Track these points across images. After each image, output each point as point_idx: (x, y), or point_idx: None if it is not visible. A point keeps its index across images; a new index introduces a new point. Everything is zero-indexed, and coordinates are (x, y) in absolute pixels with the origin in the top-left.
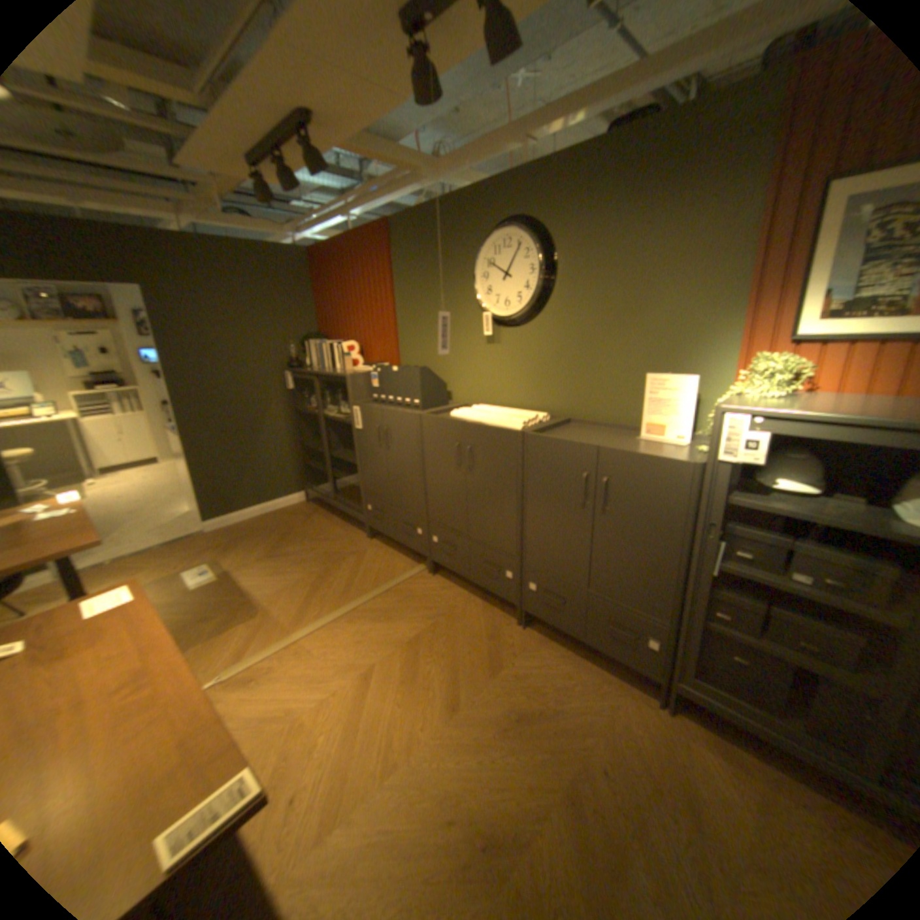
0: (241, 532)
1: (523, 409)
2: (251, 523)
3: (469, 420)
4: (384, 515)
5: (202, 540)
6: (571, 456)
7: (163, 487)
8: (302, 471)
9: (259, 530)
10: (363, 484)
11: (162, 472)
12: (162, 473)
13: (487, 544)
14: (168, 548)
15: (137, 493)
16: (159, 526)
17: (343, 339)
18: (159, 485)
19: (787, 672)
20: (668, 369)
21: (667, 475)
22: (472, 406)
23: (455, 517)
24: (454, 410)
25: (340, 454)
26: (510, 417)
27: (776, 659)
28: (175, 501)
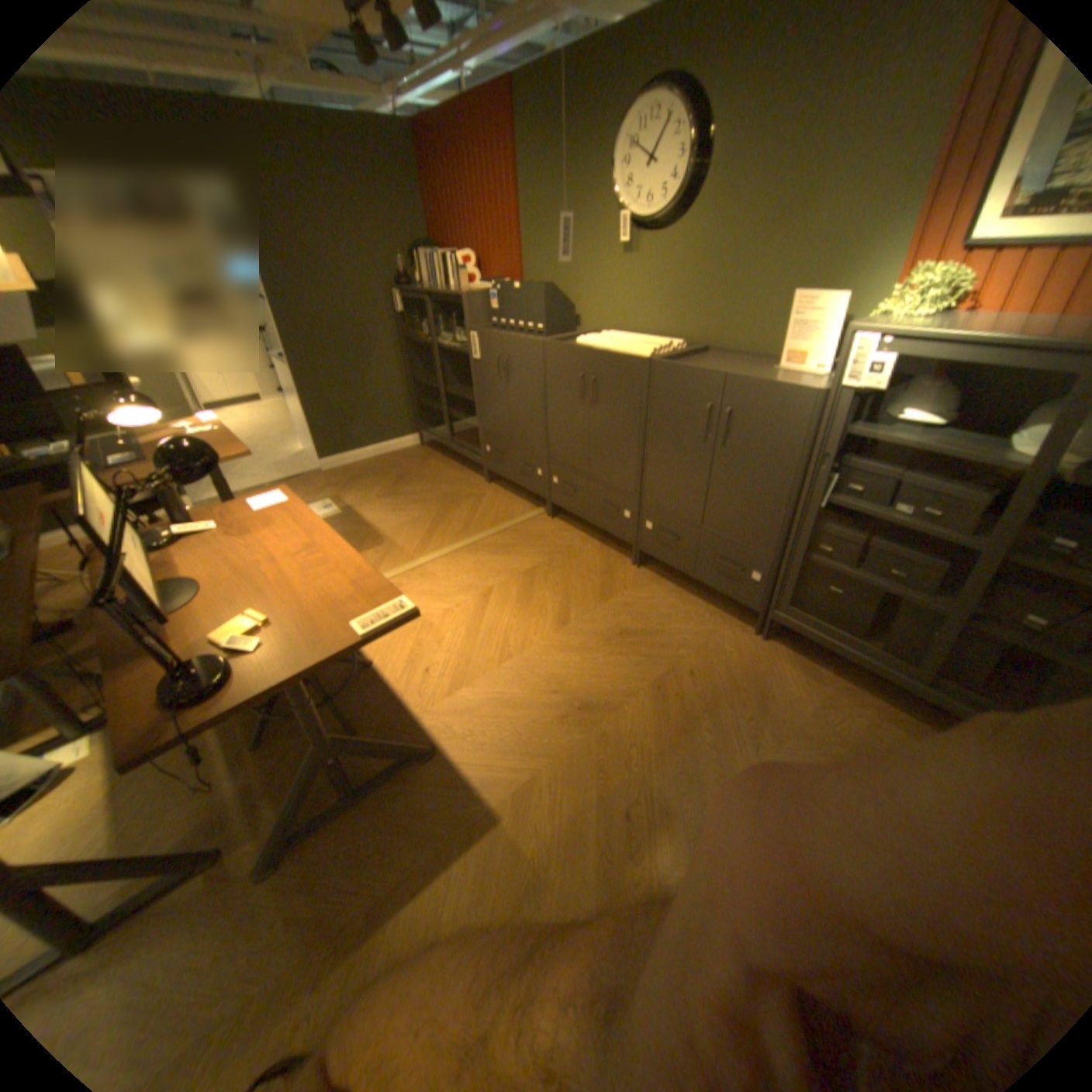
0: (365, 471)
1: (665, 334)
2: (374, 463)
3: (602, 345)
4: (509, 456)
5: (329, 477)
6: (704, 382)
7: (280, 425)
8: (422, 409)
9: (383, 470)
10: (487, 422)
11: (276, 410)
12: (276, 411)
13: (613, 483)
14: (298, 483)
15: (256, 431)
16: (285, 463)
17: (462, 247)
18: (275, 424)
19: (884, 598)
20: (831, 281)
21: (798, 401)
22: (608, 331)
23: (582, 454)
24: (588, 335)
25: (462, 389)
26: (647, 342)
27: (876, 586)
28: (295, 440)
